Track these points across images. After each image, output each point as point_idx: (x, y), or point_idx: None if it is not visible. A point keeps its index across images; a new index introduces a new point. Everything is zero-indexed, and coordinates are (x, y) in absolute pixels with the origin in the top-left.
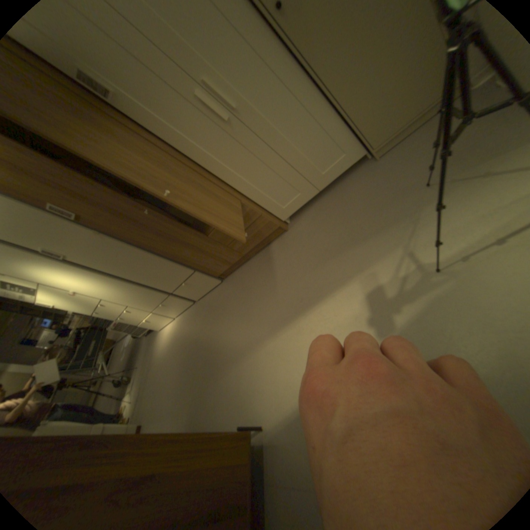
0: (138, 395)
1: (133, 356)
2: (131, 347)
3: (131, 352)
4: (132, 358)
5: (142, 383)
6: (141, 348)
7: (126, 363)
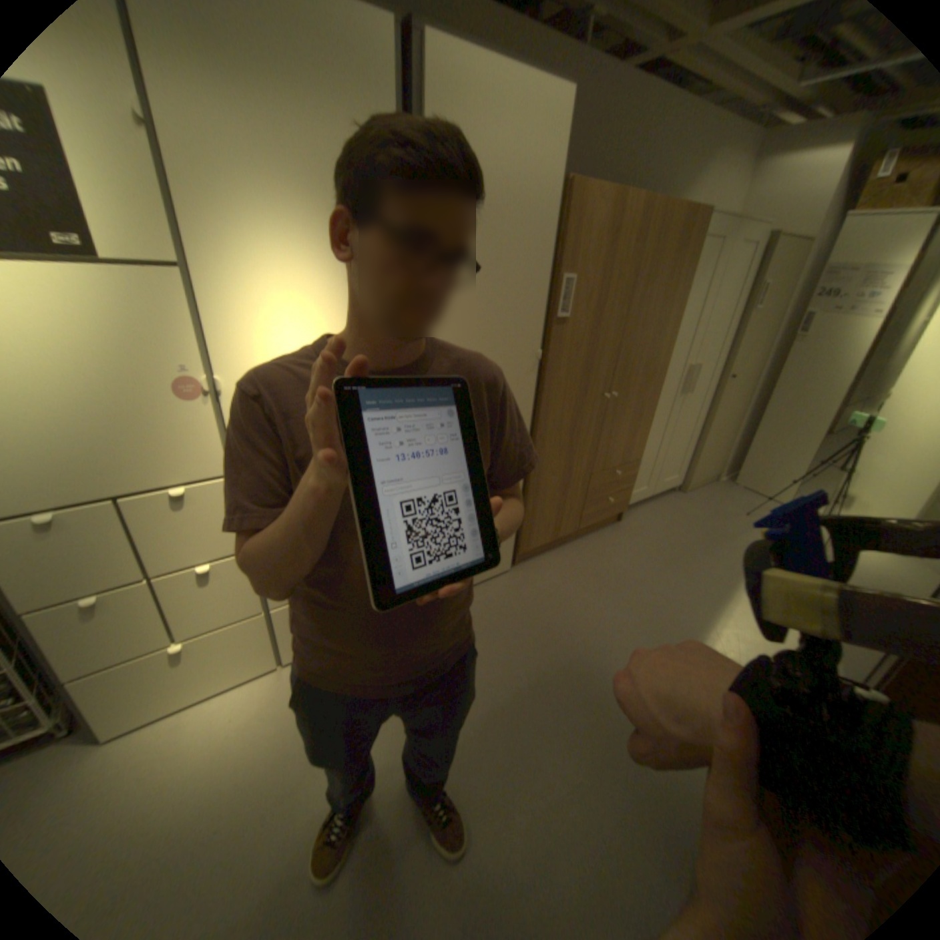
0: None
1: None
2: None
3: None
4: None
5: None
6: None
7: None
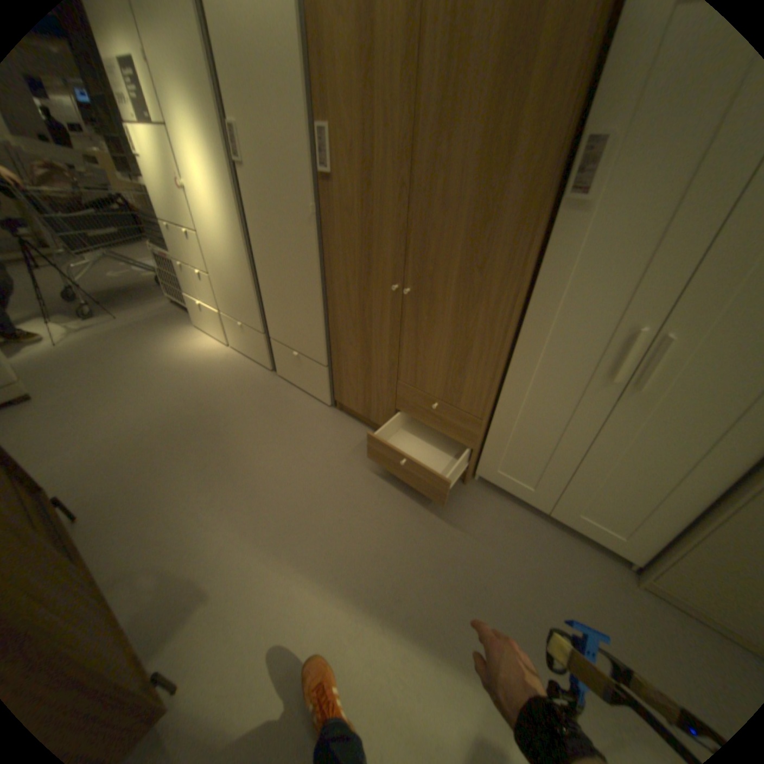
0: (76, 356)
1: (128, 298)
2: (140, 287)
3: (132, 291)
4: (123, 297)
5: (99, 349)
6: (148, 306)
7: (108, 289)
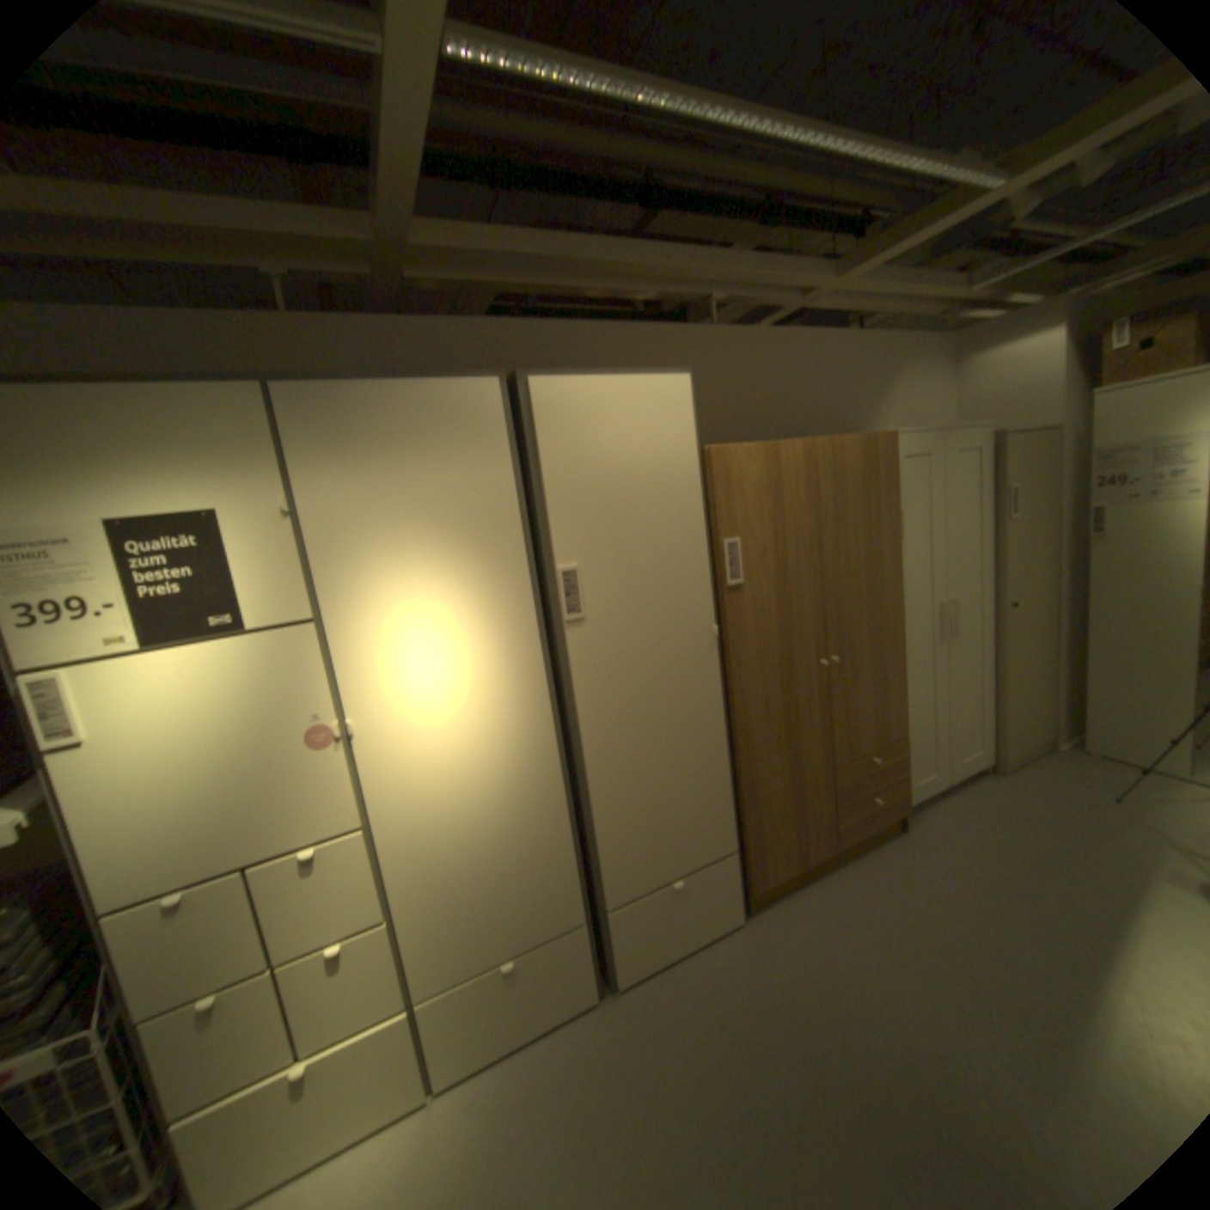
0: None
1: None
2: None
3: None
4: None
5: None
6: None
7: None
